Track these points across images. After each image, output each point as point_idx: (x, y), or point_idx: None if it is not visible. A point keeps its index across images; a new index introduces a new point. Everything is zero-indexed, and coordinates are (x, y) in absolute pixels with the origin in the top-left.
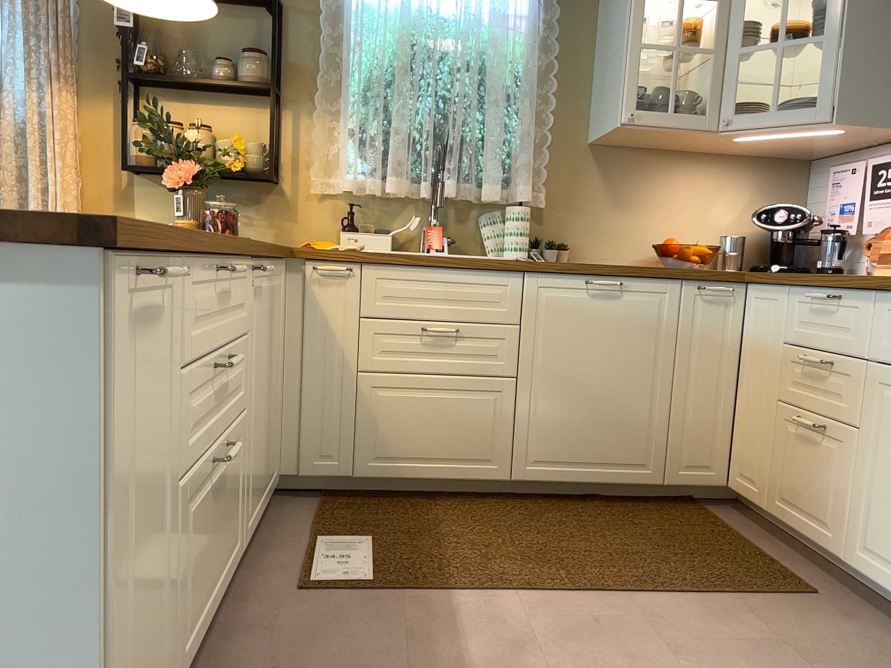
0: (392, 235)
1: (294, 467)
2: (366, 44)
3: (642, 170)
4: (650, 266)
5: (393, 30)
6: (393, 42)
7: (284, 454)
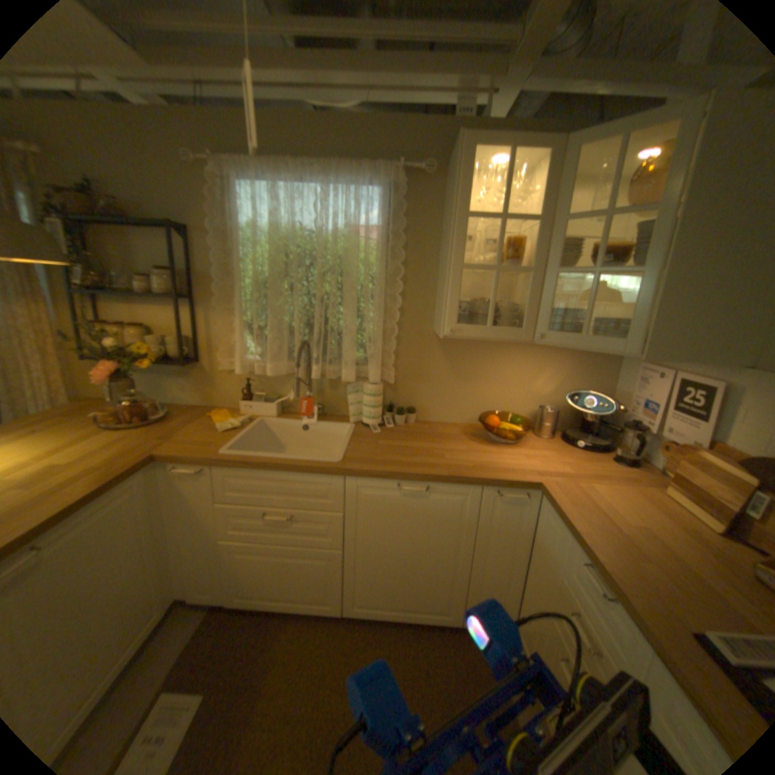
0: (279, 402)
1: (183, 597)
2: (250, 255)
3: (477, 352)
4: (456, 471)
5: (269, 243)
6: (269, 253)
7: (174, 589)
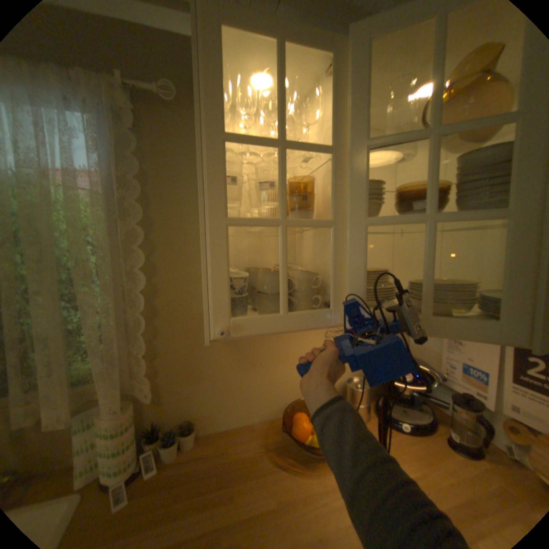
0: None
1: None
2: None
3: None
4: None
5: None
6: None
7: None
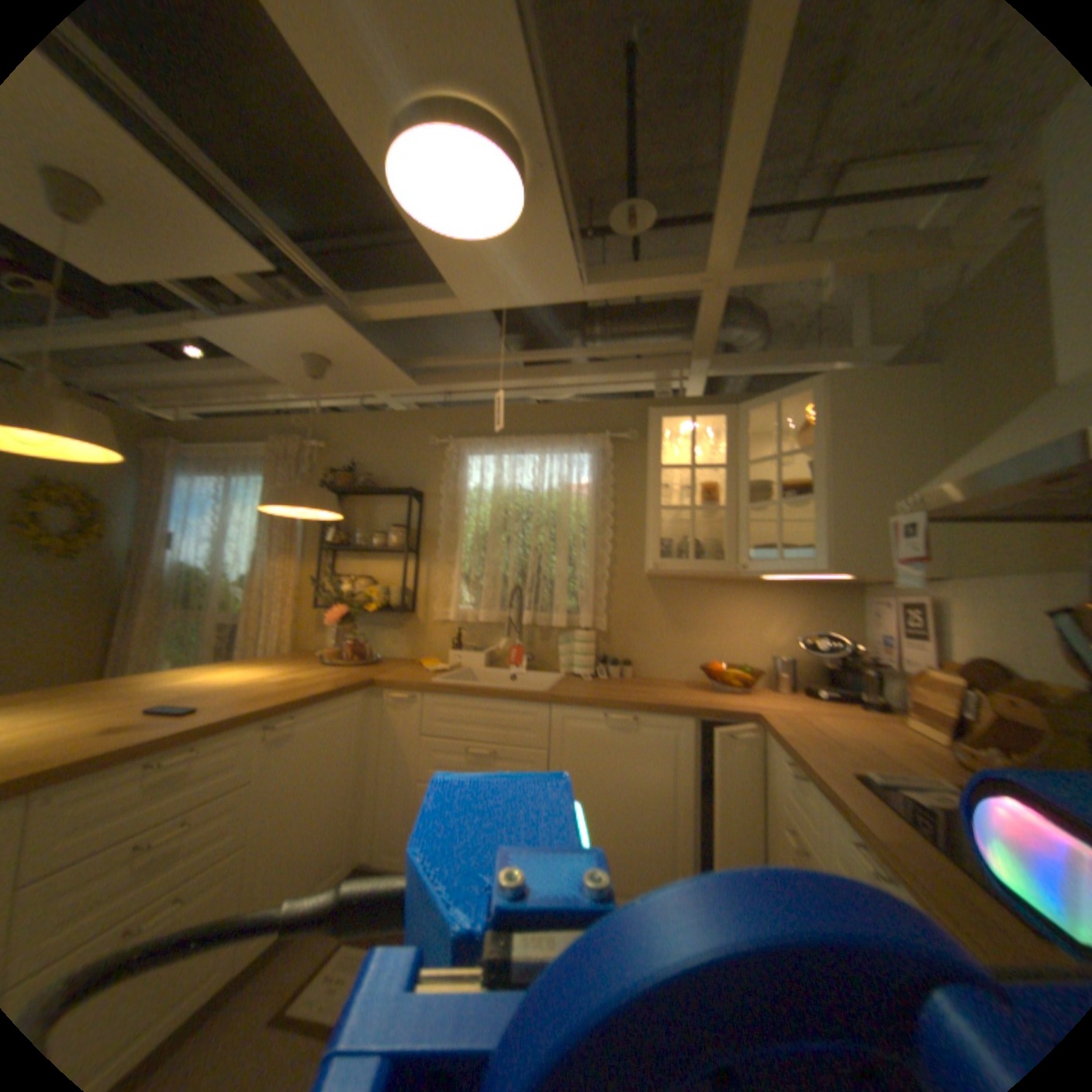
0: (489, 654)
1: (370, 860)
2: (475, 515)
3: (696, 599)
4: (667, 703)
5: (493, 504)
6: (492, 512)
7: (364, 848)
